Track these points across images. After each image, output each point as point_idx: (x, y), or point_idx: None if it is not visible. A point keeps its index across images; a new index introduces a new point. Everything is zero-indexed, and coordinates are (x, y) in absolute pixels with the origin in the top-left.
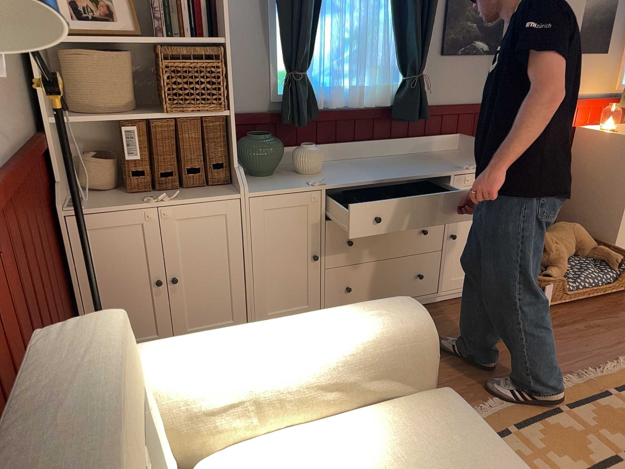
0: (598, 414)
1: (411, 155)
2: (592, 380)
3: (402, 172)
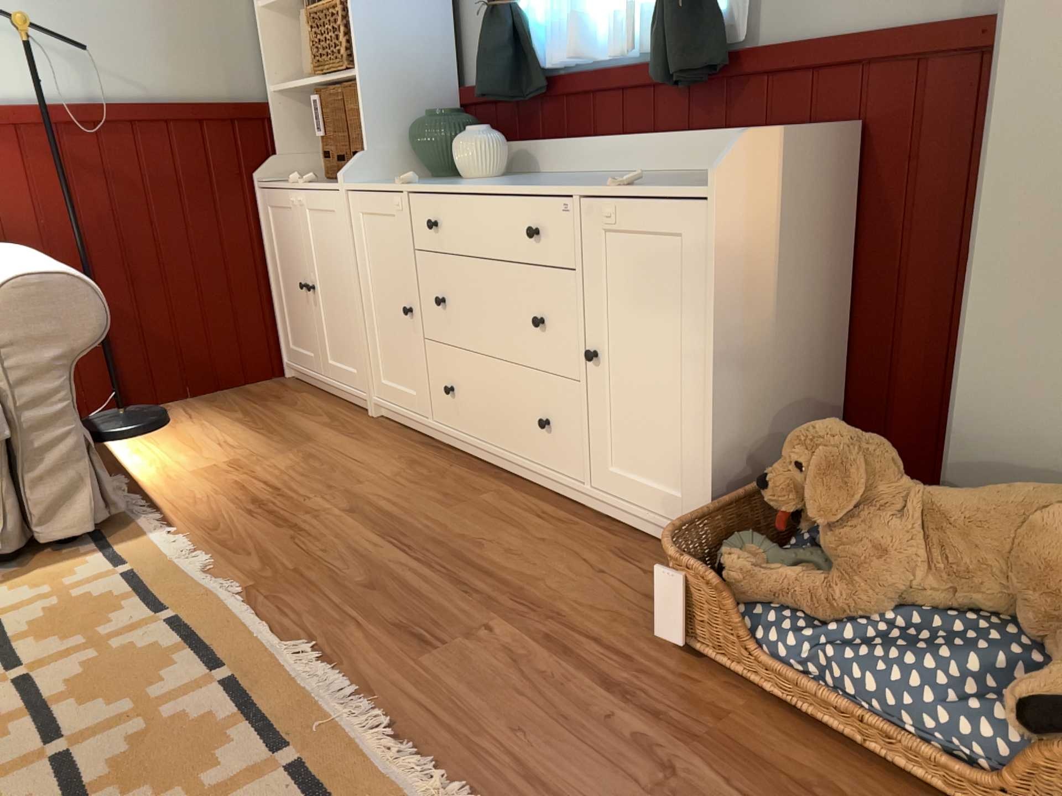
0: (201, 724)
1: (693, 173)
2: (334, 723)
3: (526, 183)
